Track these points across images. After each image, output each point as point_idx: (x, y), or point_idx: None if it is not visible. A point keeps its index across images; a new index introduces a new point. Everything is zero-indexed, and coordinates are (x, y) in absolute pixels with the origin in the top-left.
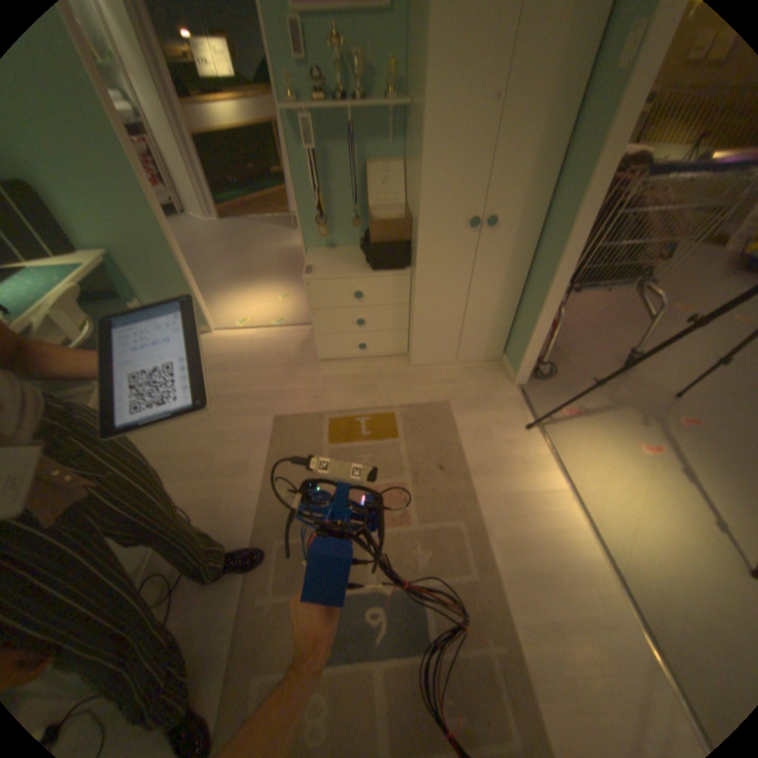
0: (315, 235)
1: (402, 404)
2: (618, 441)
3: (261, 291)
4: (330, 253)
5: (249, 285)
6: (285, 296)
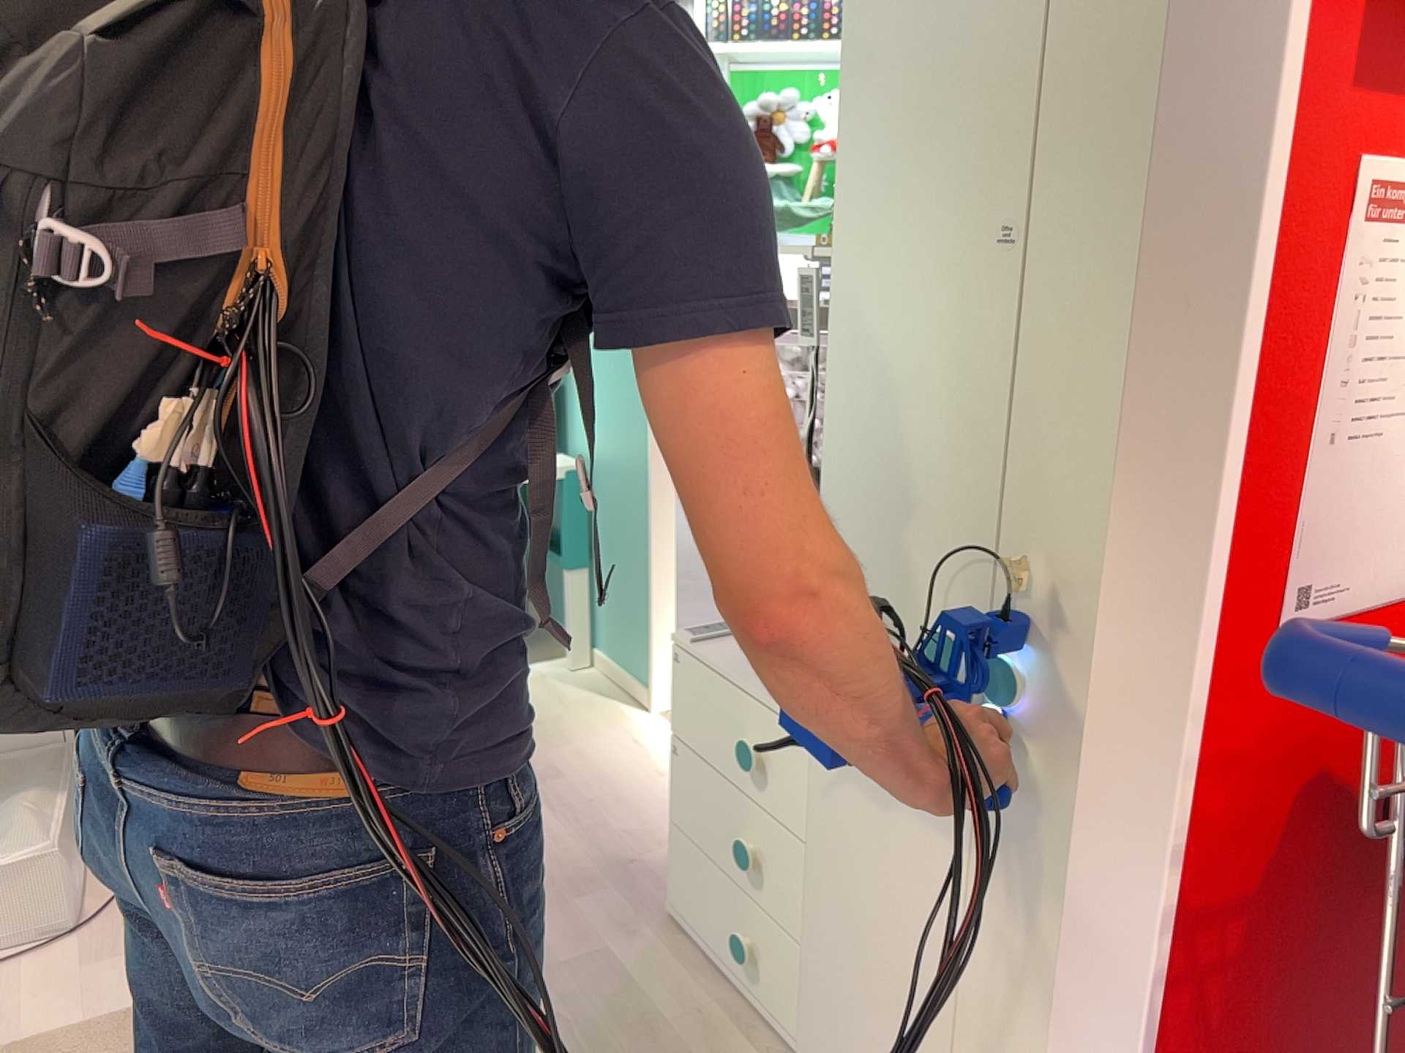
0: None
1: None
2: None
3: None
4: None
5: None
6: None
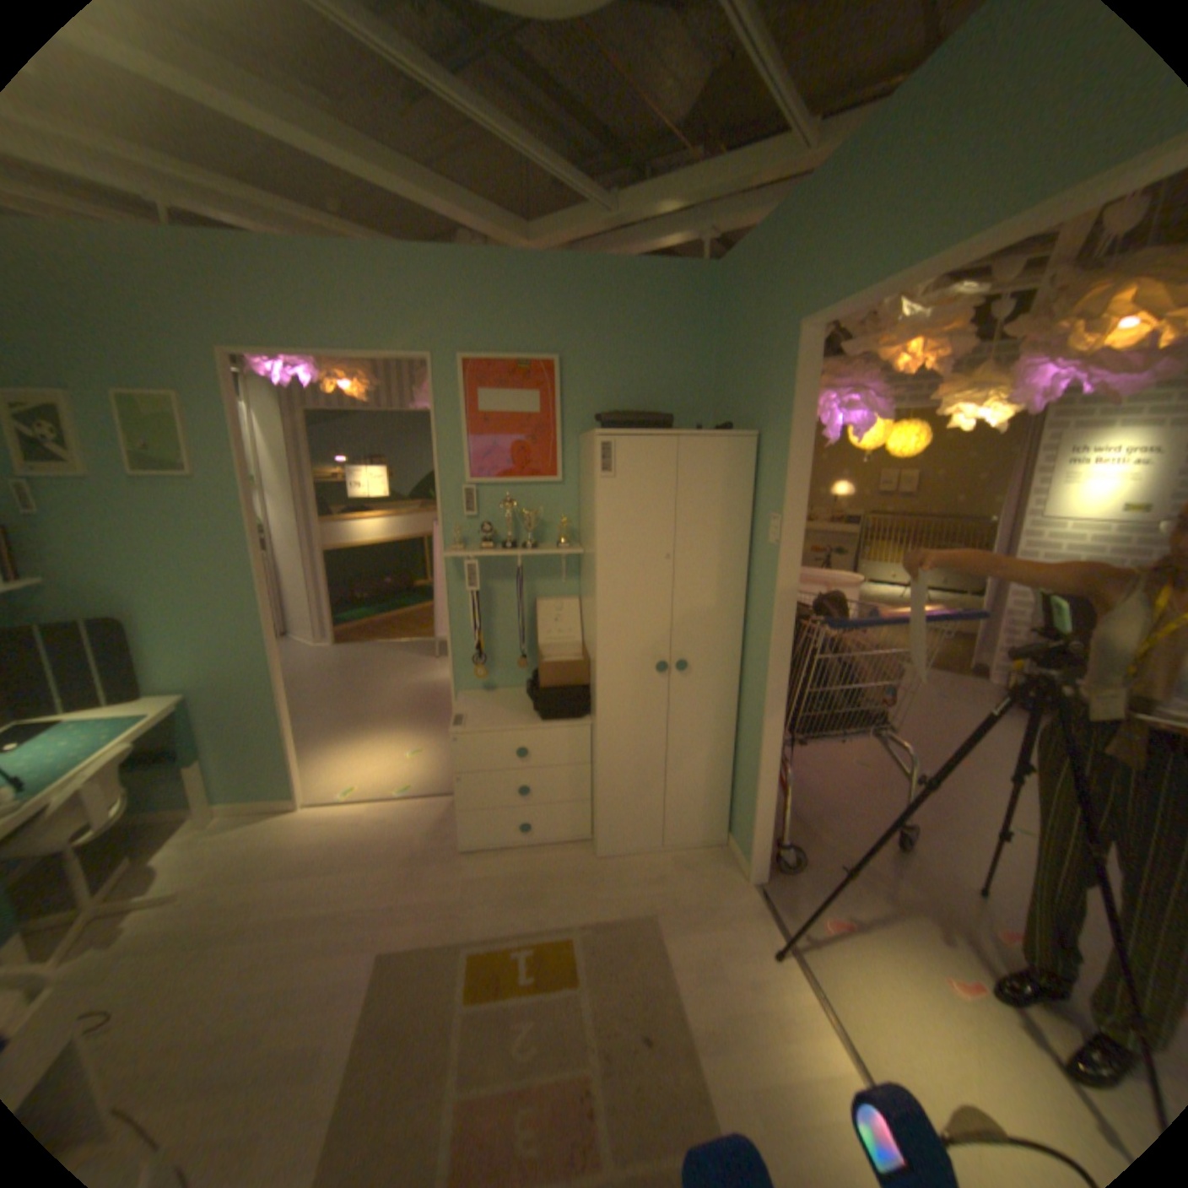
0: (470, 677)
1: (584, 927)
2: (916, 978)
3: (381, 747)
4: (488, 699)
5: (364, 738)
6: (416, 754)
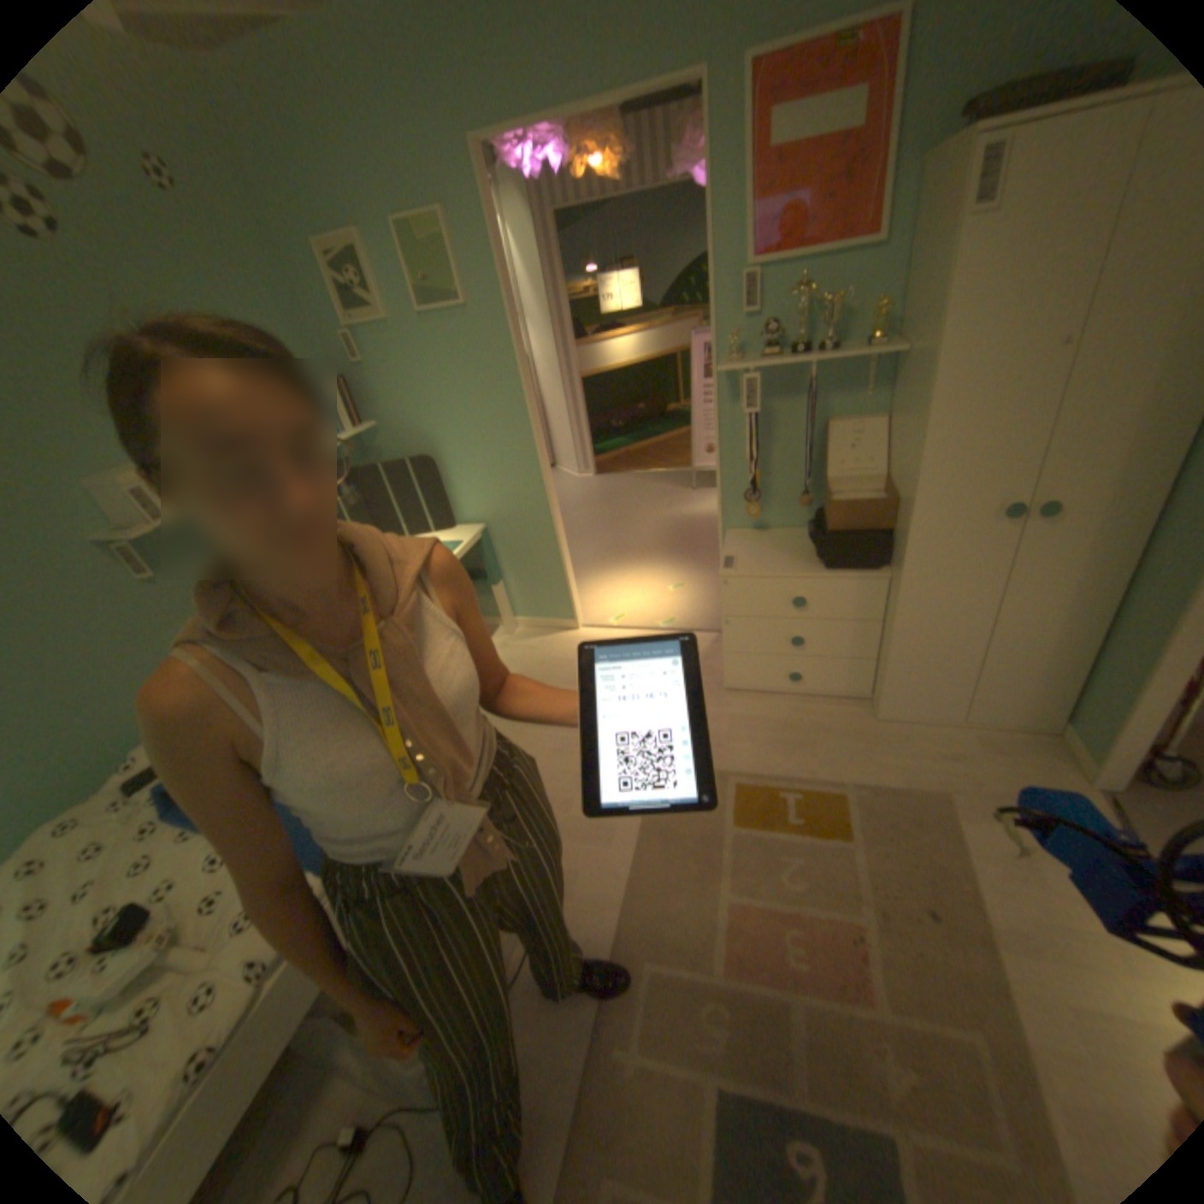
0: (739, 514)
1: (861, 786)
2: None
3: (645, 578)
4: (760, 539)
5: (630, 568)
6: (679, 587)
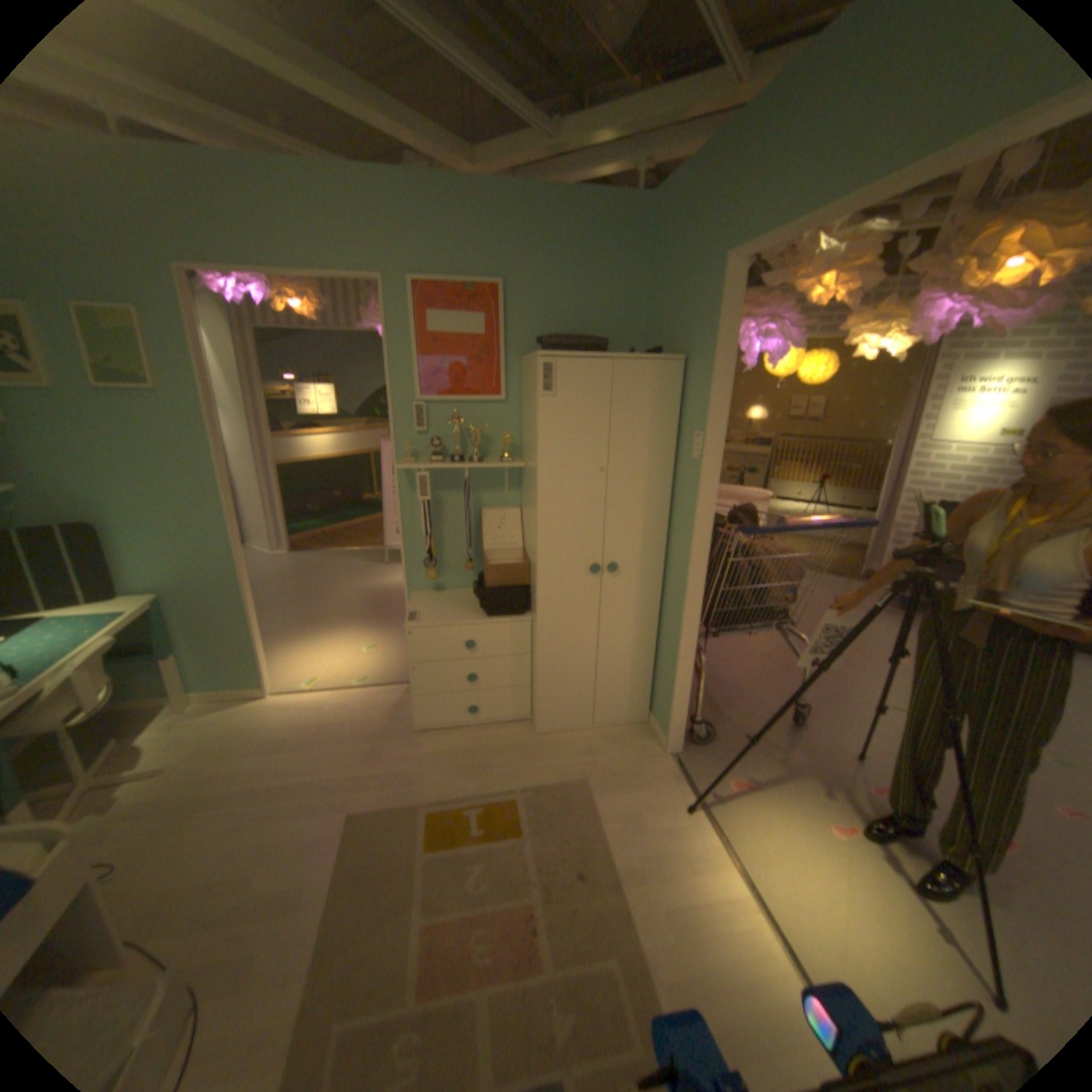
0: (421, 580)
1: (526, 790)
2: (802, 824)
3: (340, 643)
4: (438, 599)
5: (324, 636)
6: (372, 649)
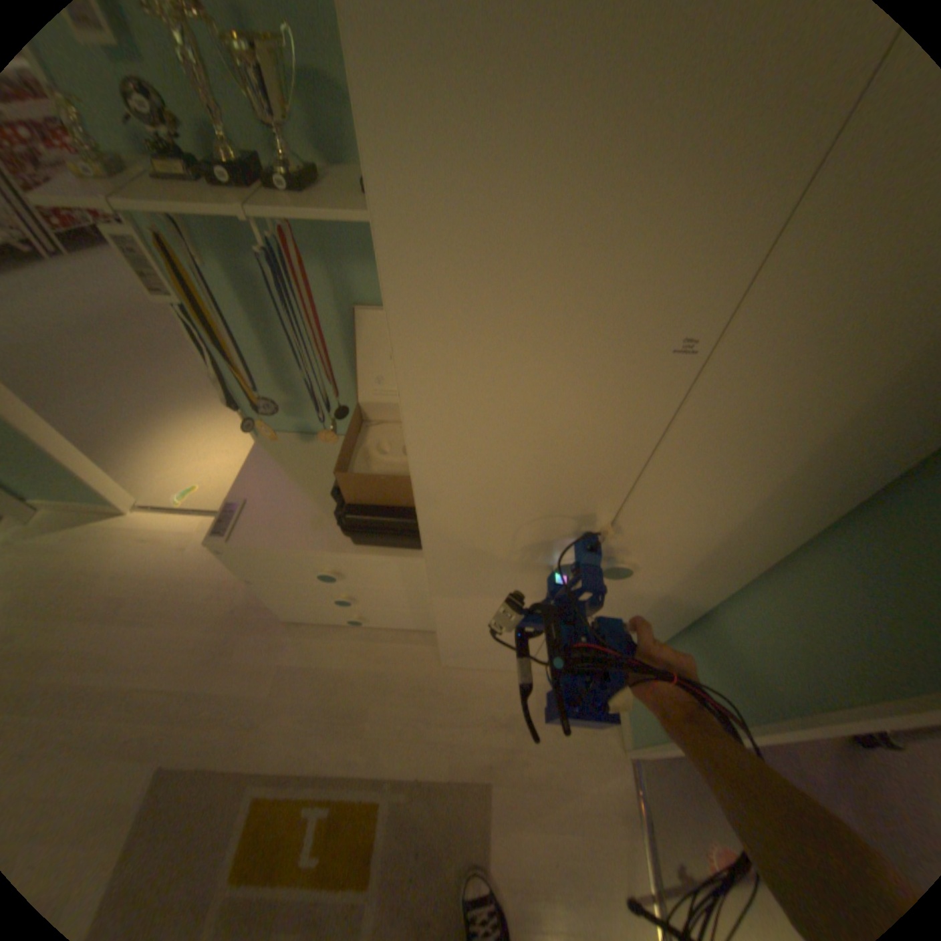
0: (272, 416)
1: (400, 786)
2: None
3: None
4: (297, 460)
5: None
6: None
